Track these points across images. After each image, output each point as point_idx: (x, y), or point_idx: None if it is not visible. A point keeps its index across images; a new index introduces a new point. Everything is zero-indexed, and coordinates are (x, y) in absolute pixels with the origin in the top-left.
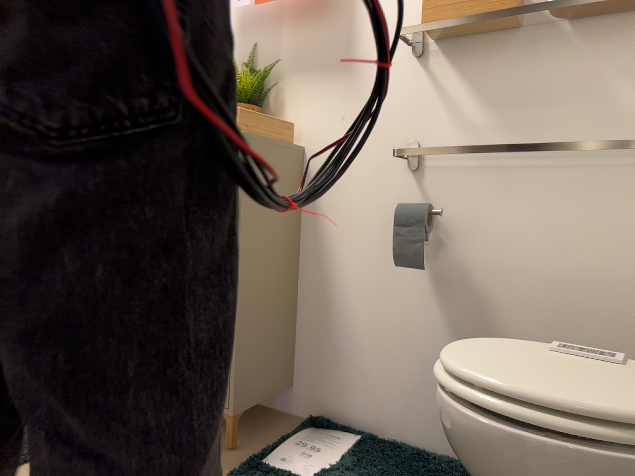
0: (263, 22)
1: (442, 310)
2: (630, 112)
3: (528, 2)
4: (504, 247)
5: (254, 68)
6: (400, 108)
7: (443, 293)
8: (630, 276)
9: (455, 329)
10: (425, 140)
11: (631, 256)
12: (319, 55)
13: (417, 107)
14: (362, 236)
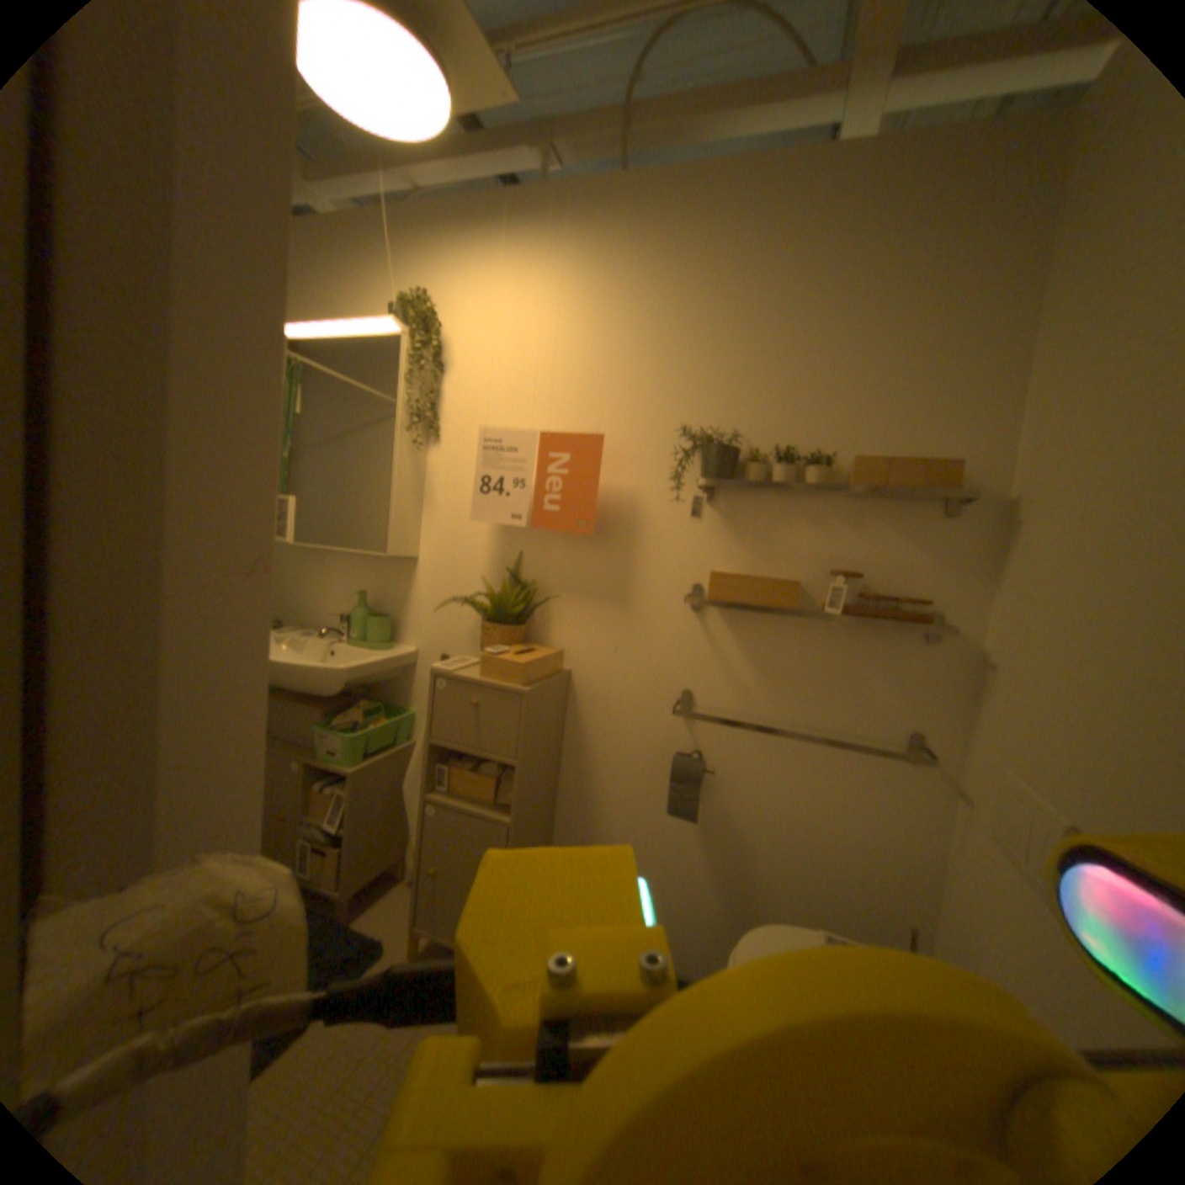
0: (531, 528)
1: (707, 854)
2: (891, 708)
3: (810, 587)
4: (771, 805)
5: (518, 574)
6: (677, 654)
7: (709, 839)
8: (880, 850)
9: (718, 873)
10: (702, 690)
11: (883, 833)
12: (593, 578)
13: (695, 657)
14: (630, 770)
